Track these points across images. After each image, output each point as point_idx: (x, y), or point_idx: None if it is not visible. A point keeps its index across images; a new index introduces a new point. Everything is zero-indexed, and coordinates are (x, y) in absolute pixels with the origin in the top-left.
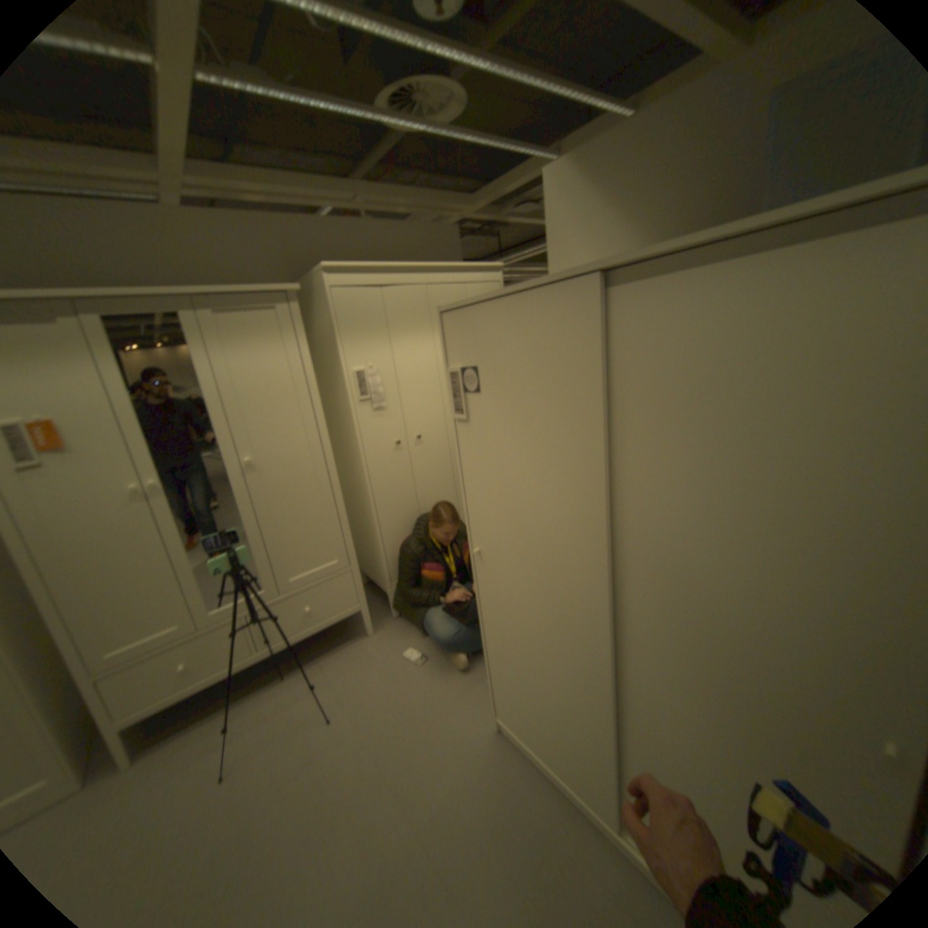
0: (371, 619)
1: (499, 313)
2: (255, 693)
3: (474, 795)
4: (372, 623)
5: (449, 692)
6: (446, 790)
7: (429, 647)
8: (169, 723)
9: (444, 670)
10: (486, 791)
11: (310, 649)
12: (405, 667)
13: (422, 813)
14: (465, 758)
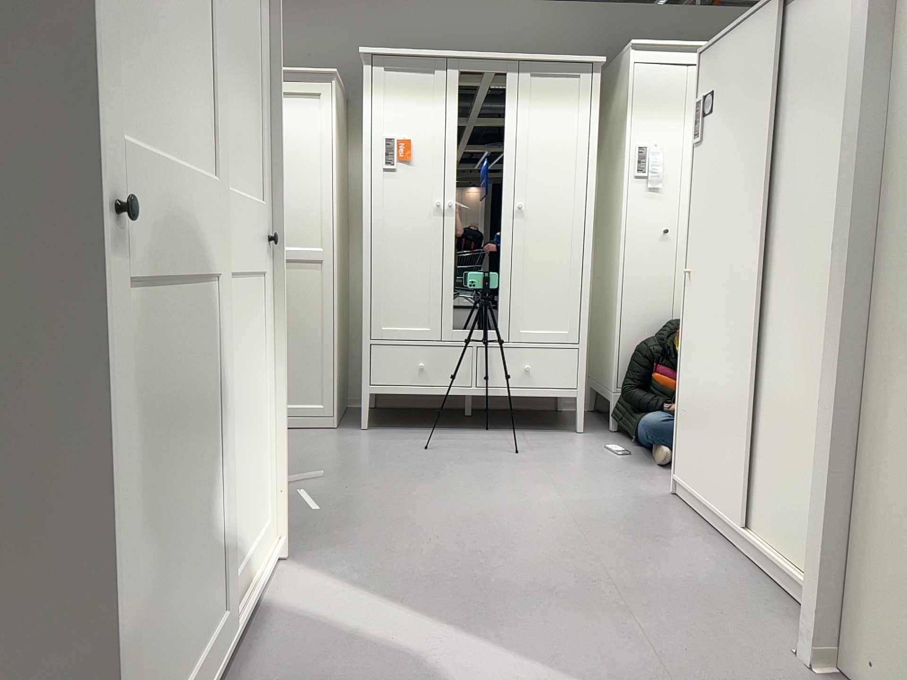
0: (589, 426)
1: (733, 40)
2: (464, 430)
3: (629, 507)
4: (587, 428)
5: (643, 472)
6: (605, 499)
7: (640, 451)
8: (396, 424)
9: (646, 463)
10: (642, 509)
11: (520, 425)
12: (607, 452)
13: (578, 500)
14: (634, 495)
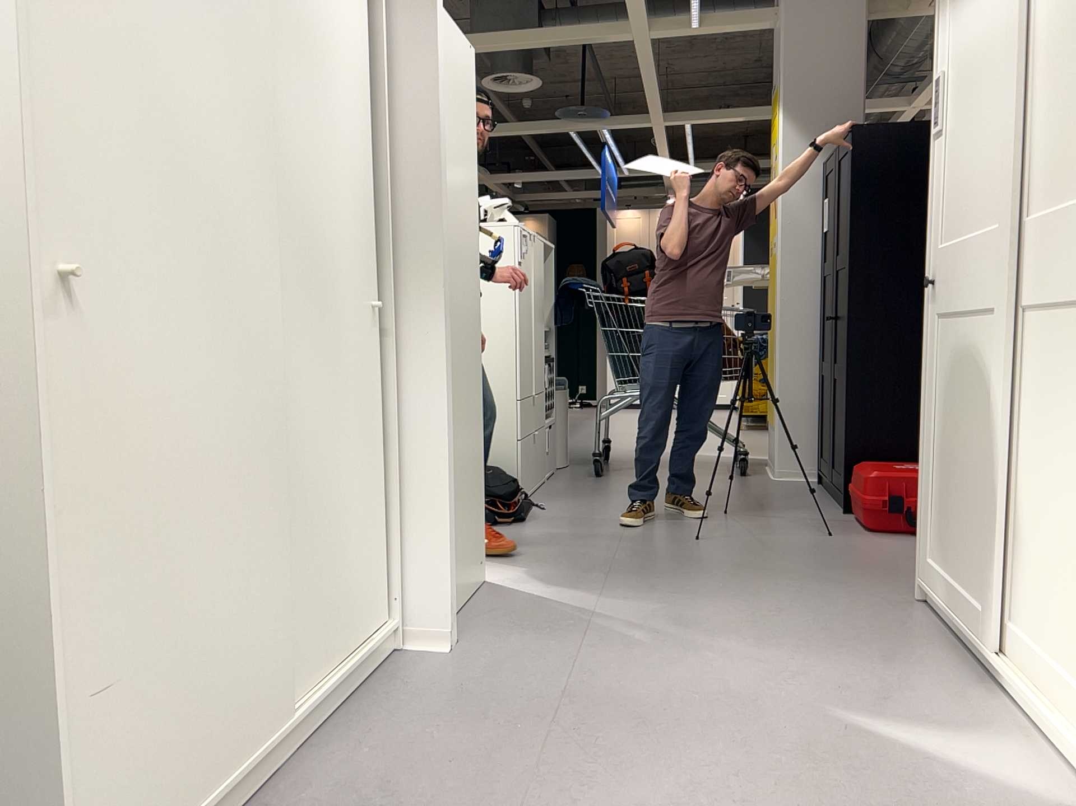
0: None
1: None
2: None
3: None
4: None
5: None
6: None
7: None
8: None
9: None
10: None
11: None
12: None
13: None
14: None
